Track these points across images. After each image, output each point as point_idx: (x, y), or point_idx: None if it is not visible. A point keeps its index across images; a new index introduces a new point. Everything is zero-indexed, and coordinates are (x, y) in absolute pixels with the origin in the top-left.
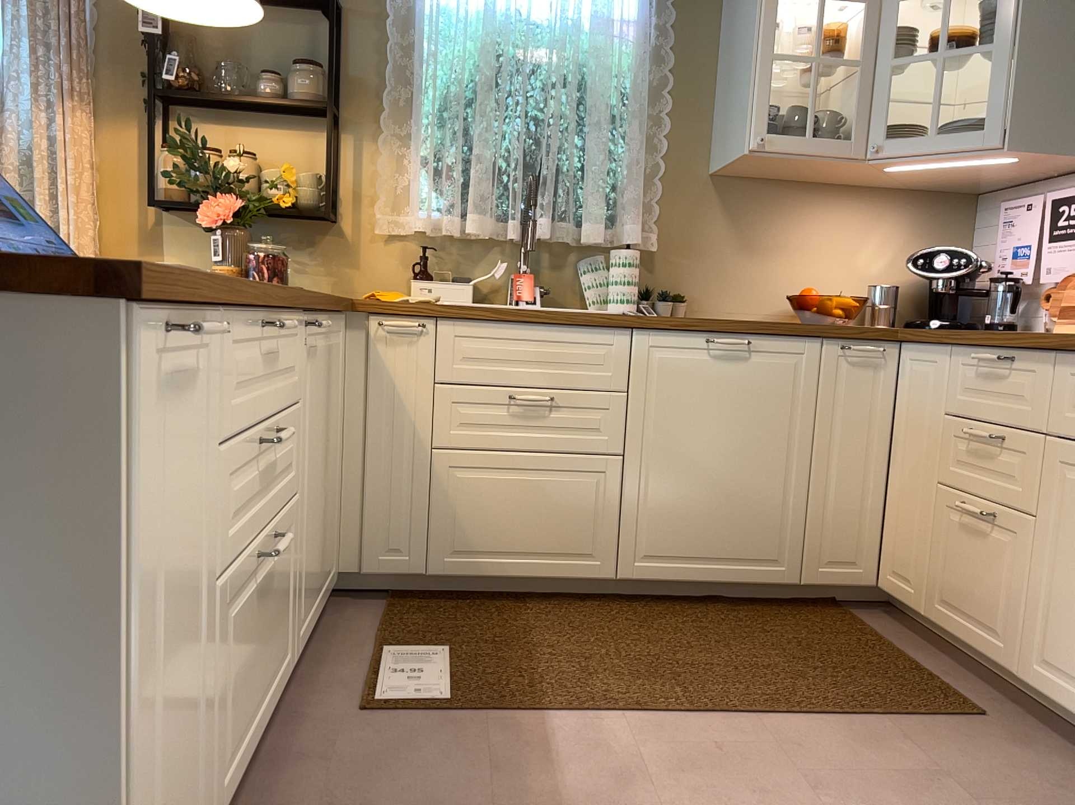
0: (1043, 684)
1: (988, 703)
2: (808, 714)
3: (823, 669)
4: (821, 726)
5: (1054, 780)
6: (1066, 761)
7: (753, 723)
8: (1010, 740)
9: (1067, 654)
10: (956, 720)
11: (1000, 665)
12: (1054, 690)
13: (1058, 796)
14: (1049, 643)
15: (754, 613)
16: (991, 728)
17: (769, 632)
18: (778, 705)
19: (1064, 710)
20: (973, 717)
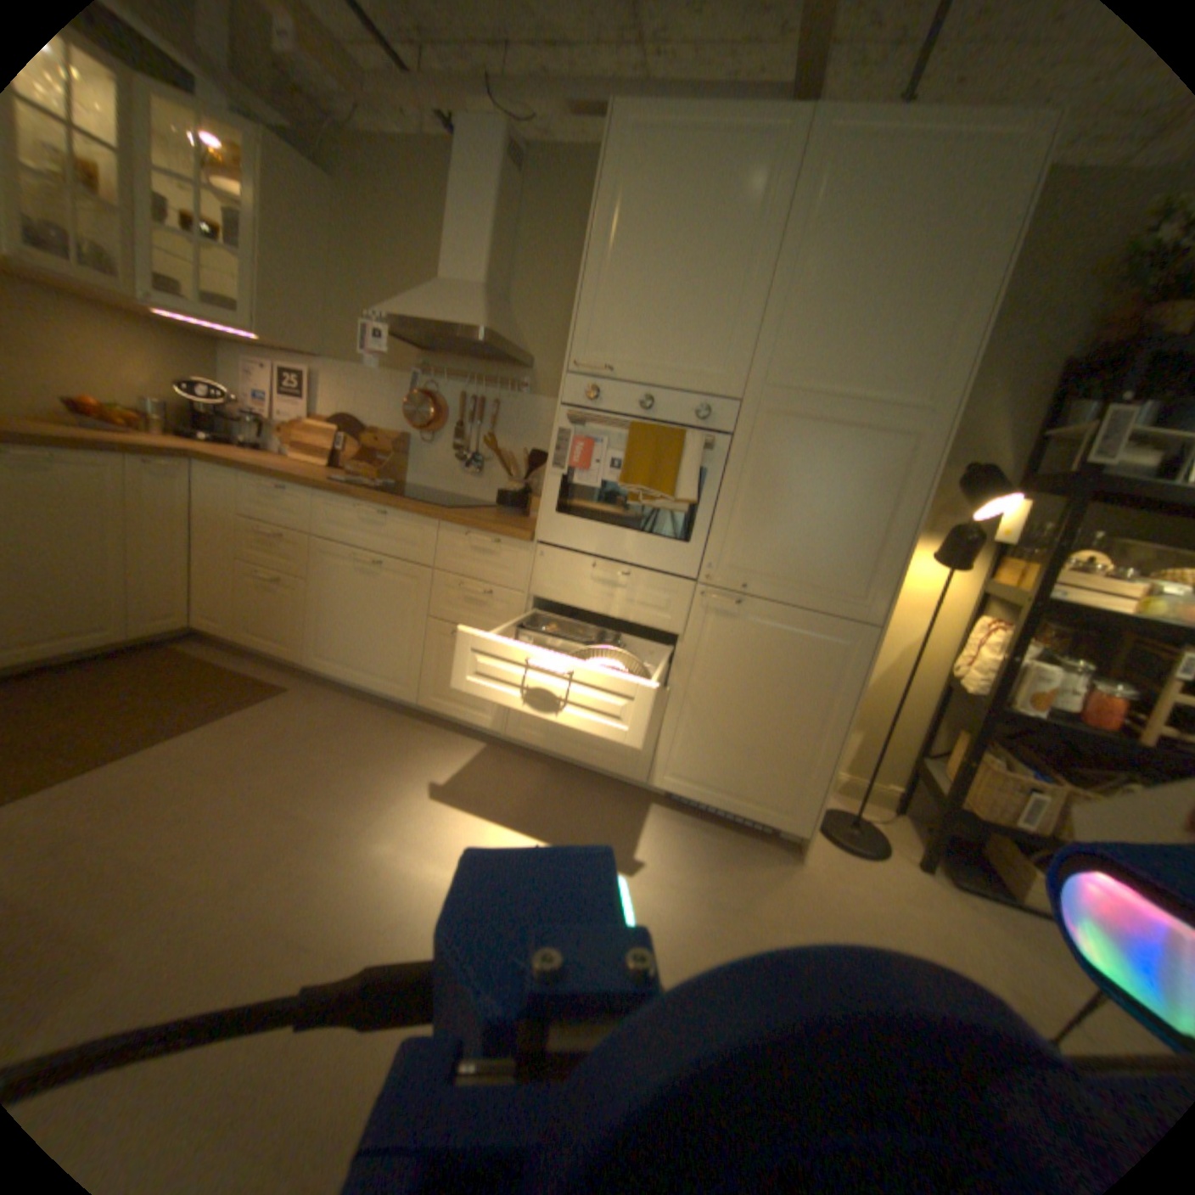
0: (316, 666)
1: (283, 684)
2: (181, 735)
3: (173, 700)
4: (194, 738)
5: (330, 712)
6: (331, 700)
7: (143, 757)
8: (302, 700)
9: (328, 649)
10: (272, 700)
11: (288, 662)
12: (322, 668)
13: (335, 719)
14: (317, 646)
15: (87, 675)
16: (291, 698)
17: (112, 687)
18: (155, 738)
19: (328, 676)
20: (280, 695)
